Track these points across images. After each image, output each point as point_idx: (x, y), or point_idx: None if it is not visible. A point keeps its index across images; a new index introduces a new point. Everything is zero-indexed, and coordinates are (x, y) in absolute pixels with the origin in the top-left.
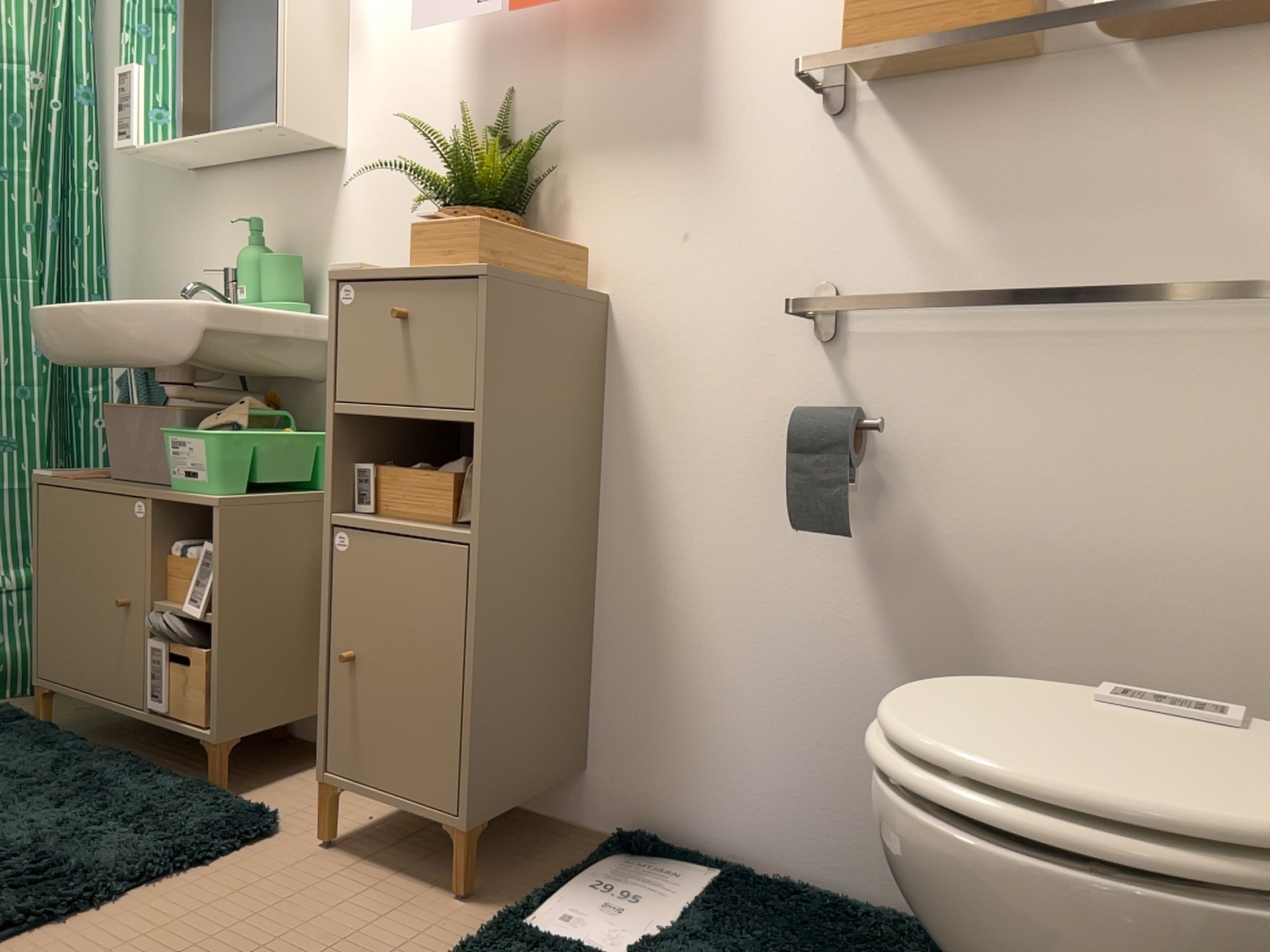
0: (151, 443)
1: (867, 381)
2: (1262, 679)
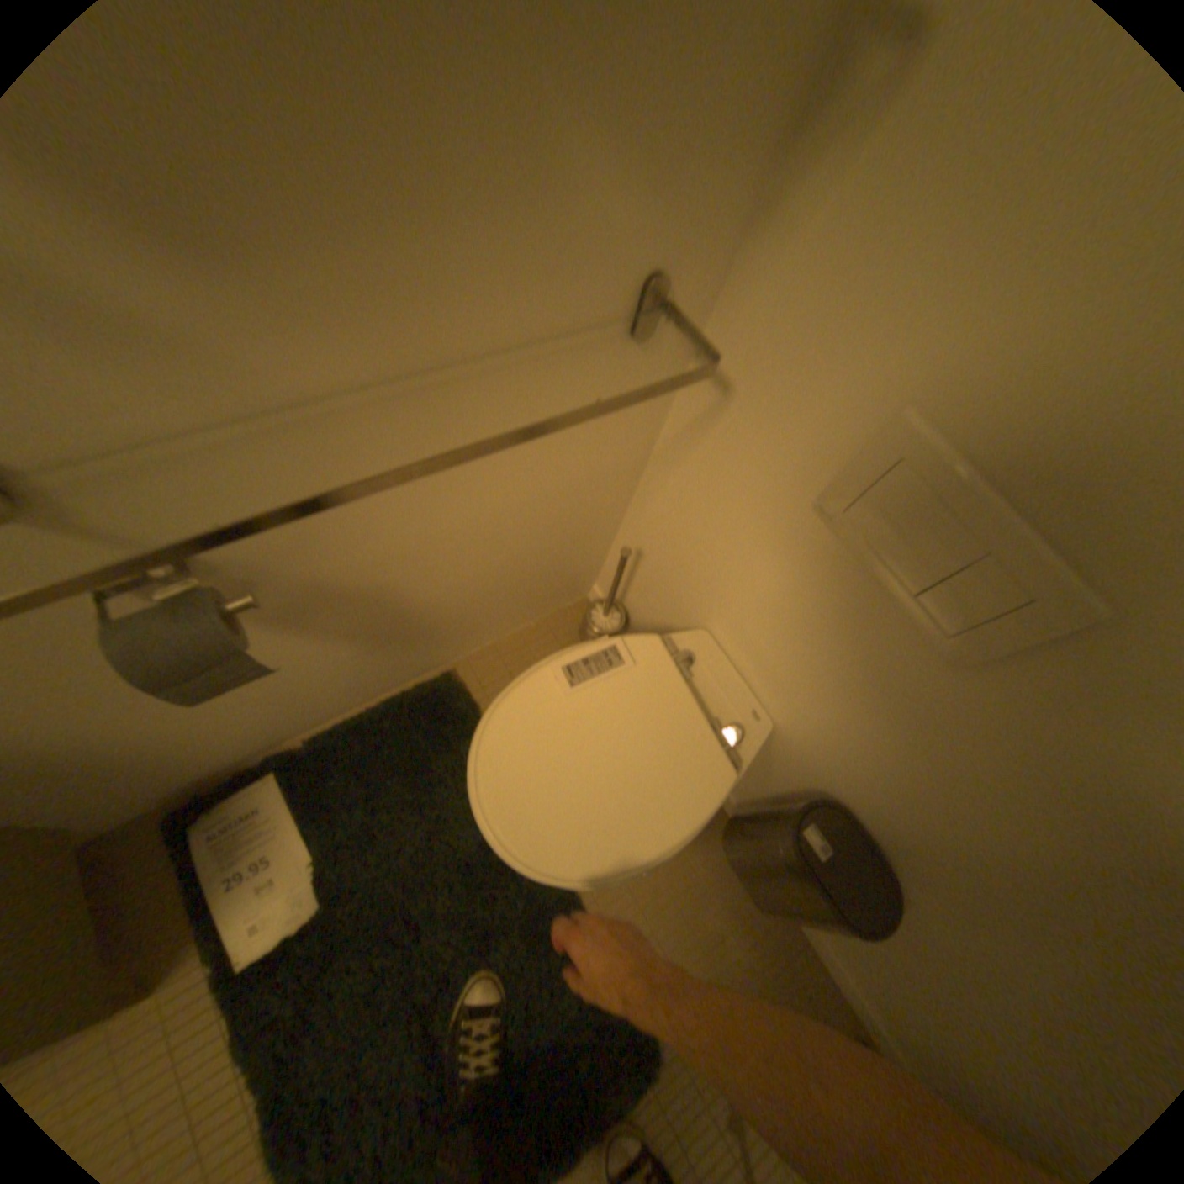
0: None
1: (134, 517)
2: (557, 526)
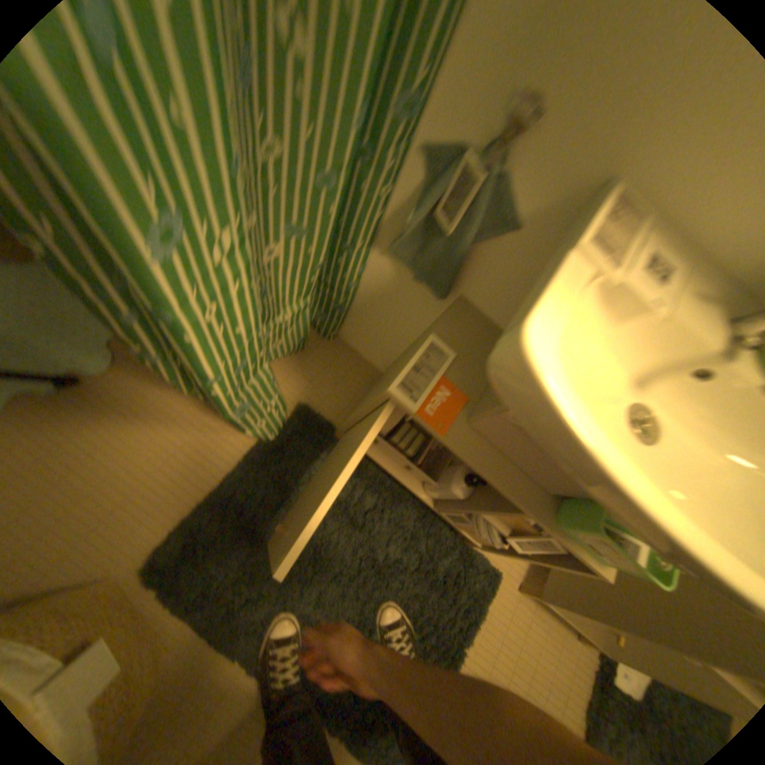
0: (553, 467)
1: None
2: None
